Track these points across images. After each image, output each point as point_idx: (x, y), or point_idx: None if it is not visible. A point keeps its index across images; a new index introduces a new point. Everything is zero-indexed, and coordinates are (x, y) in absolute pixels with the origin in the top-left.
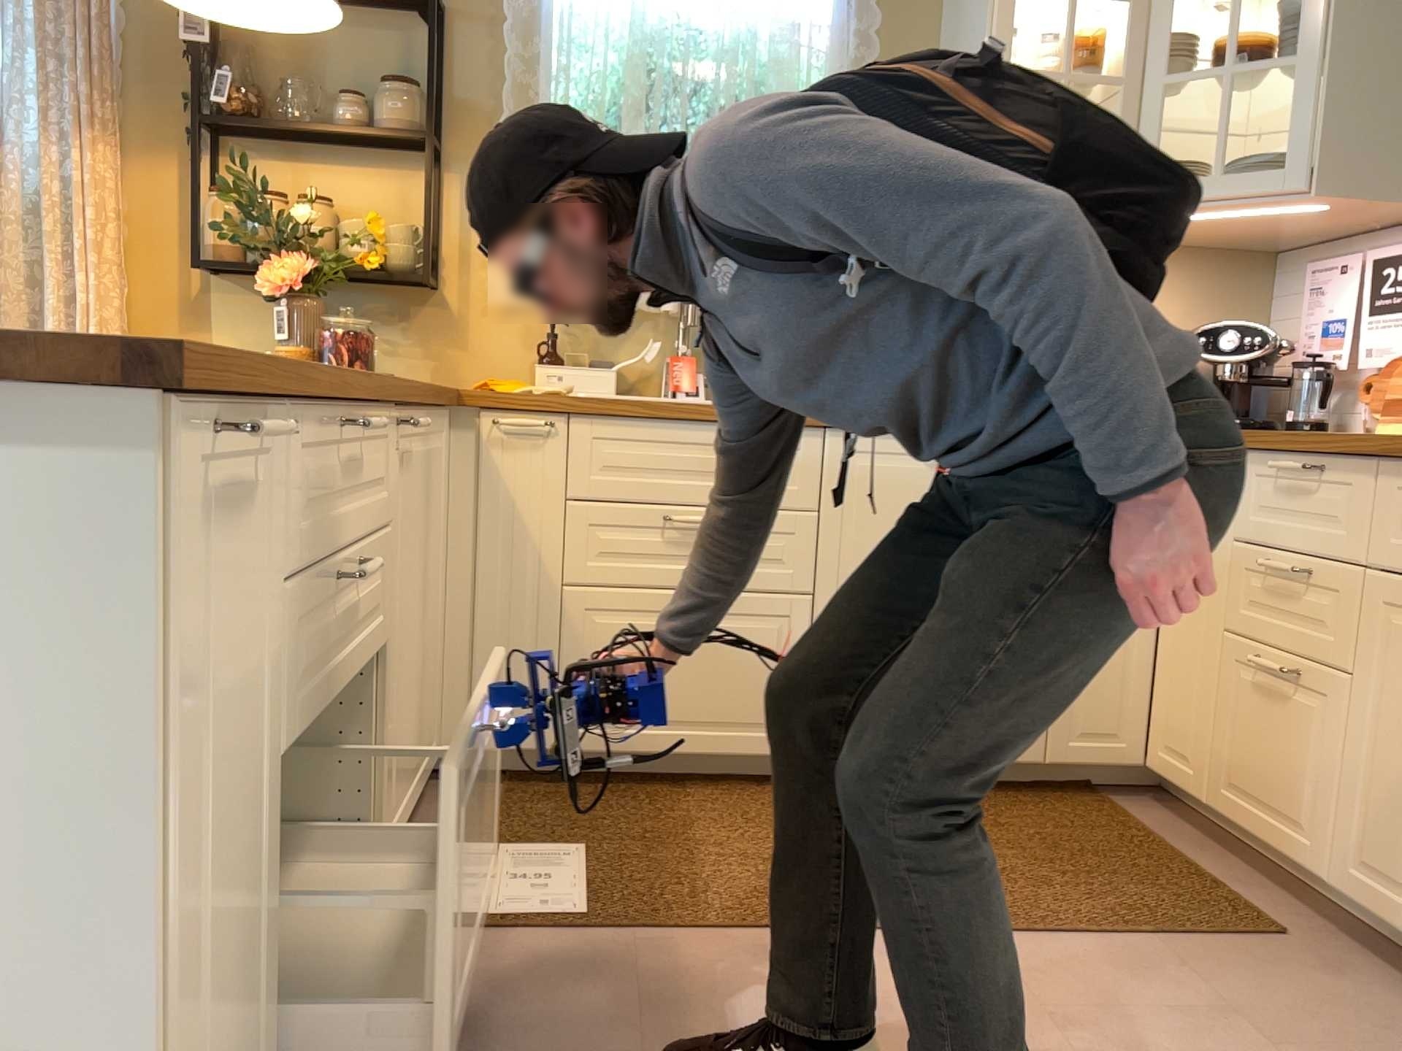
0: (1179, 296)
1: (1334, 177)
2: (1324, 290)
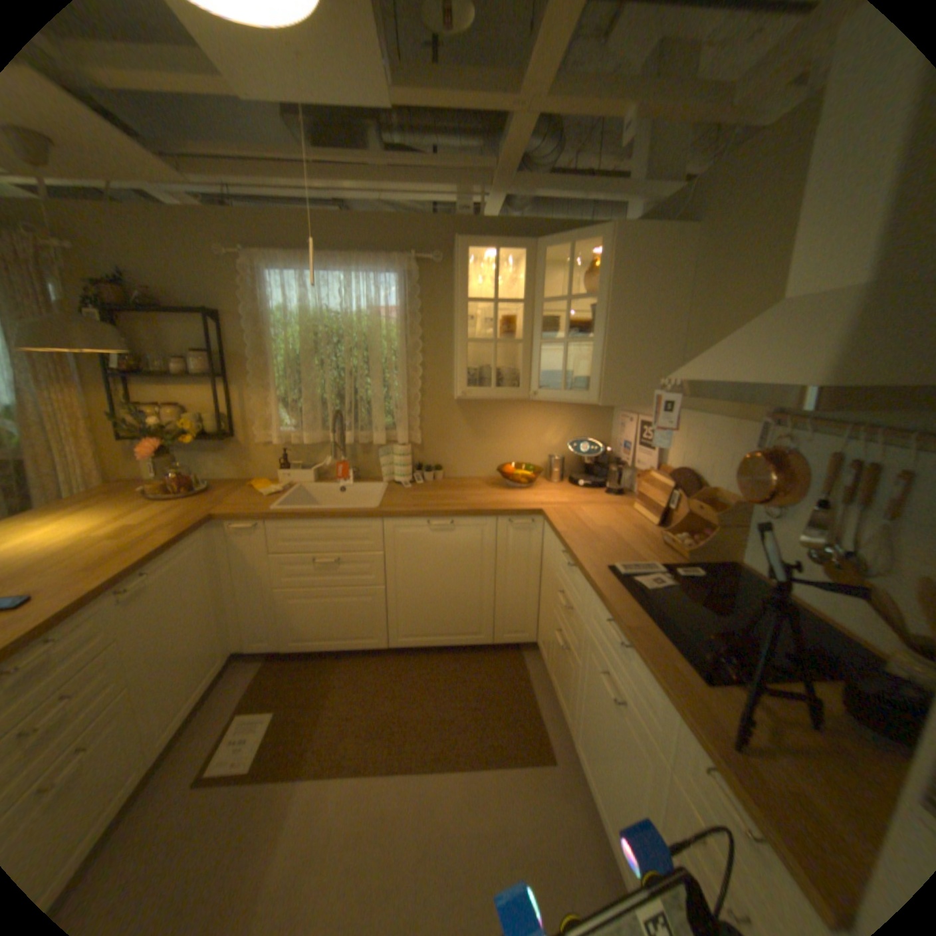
0: (570, 420)
1: (610, 397)
2: (625, 427)
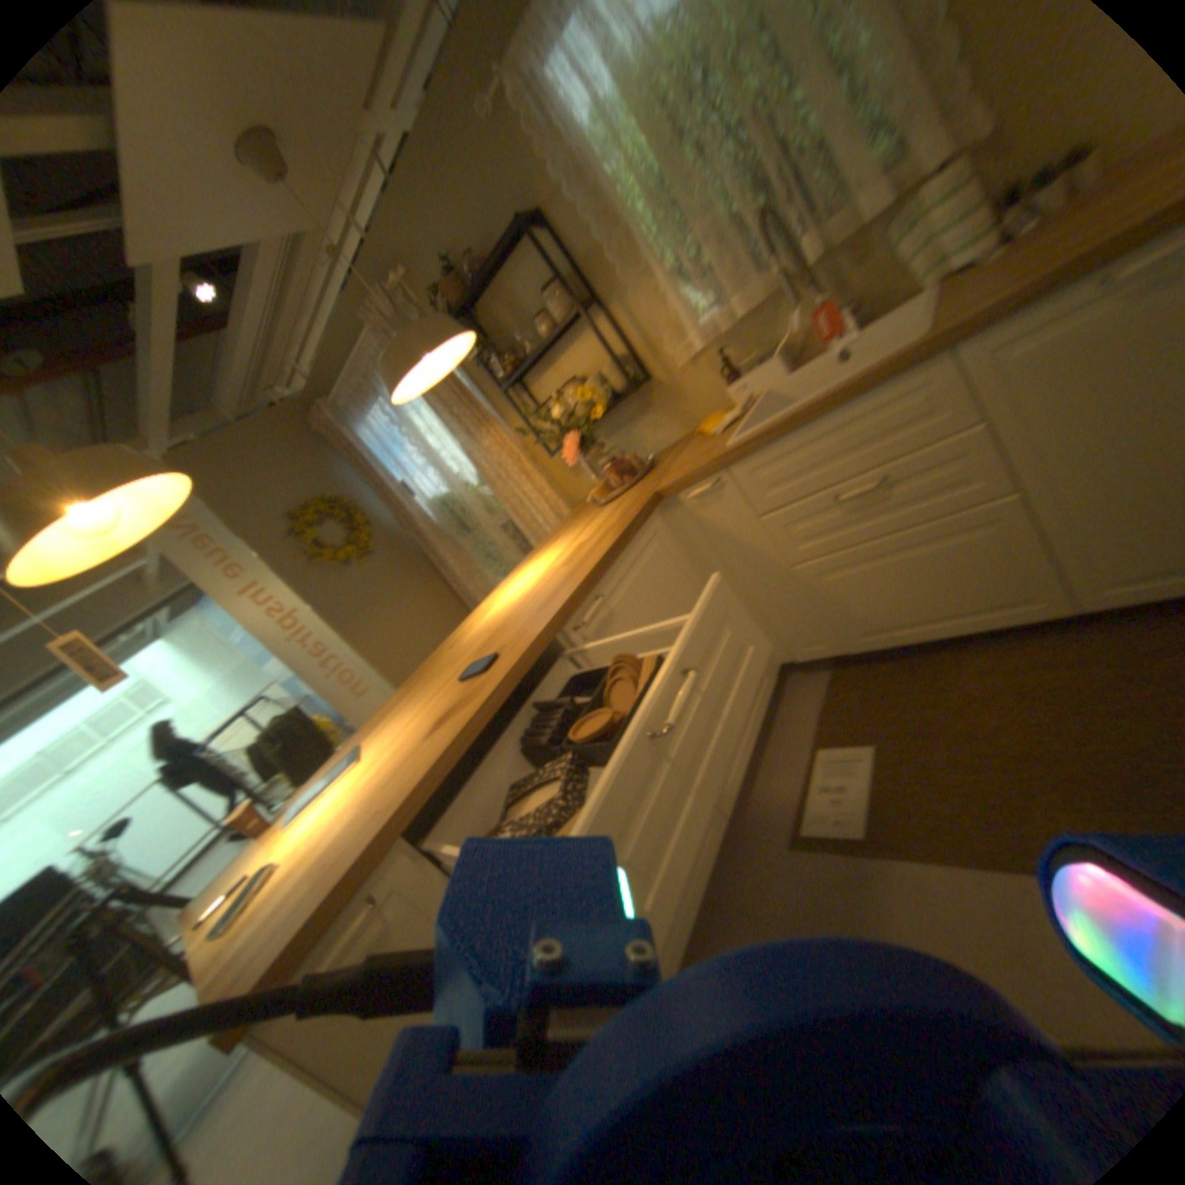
0: None
1: None
2: None
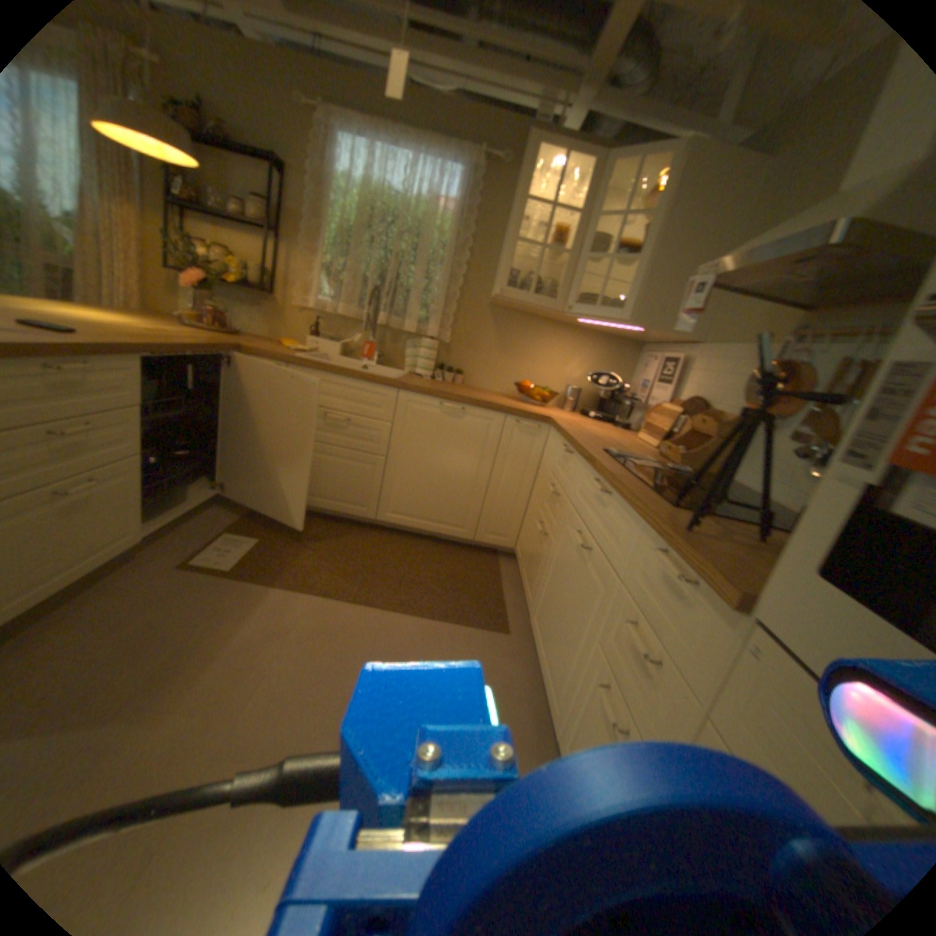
0: (596, 357)
1: (642, 318)
2: (648, 367)
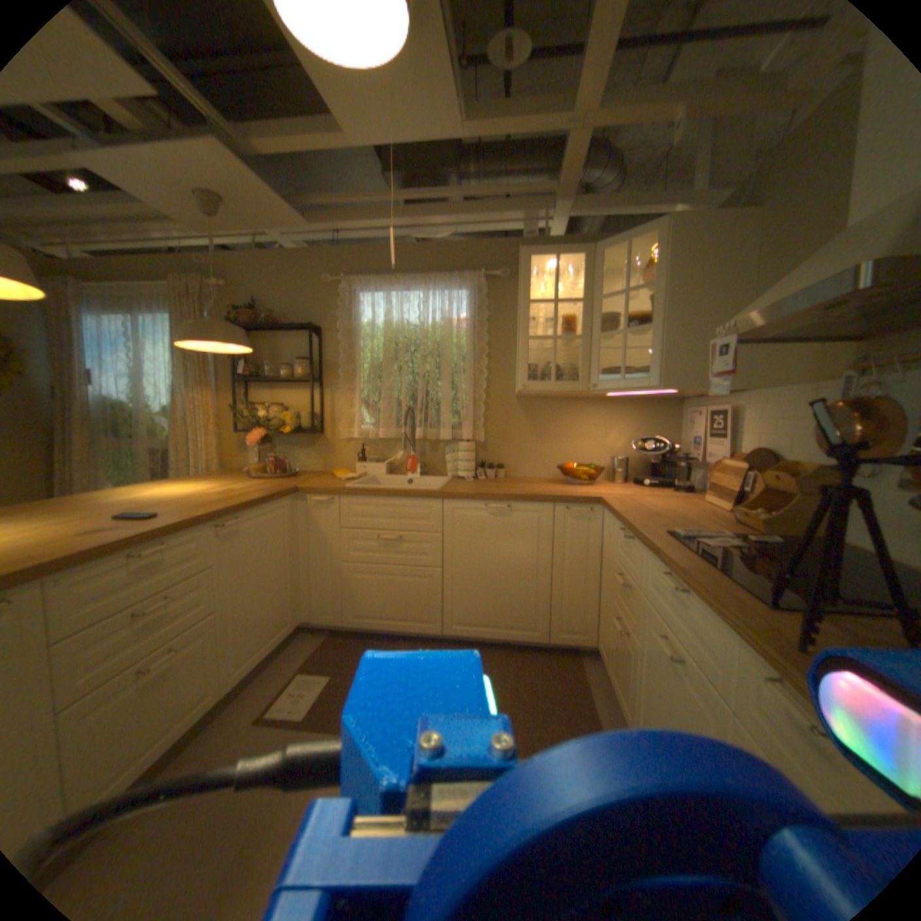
0: (634, 422)
1: (671, 381)
2: (694, 423)
